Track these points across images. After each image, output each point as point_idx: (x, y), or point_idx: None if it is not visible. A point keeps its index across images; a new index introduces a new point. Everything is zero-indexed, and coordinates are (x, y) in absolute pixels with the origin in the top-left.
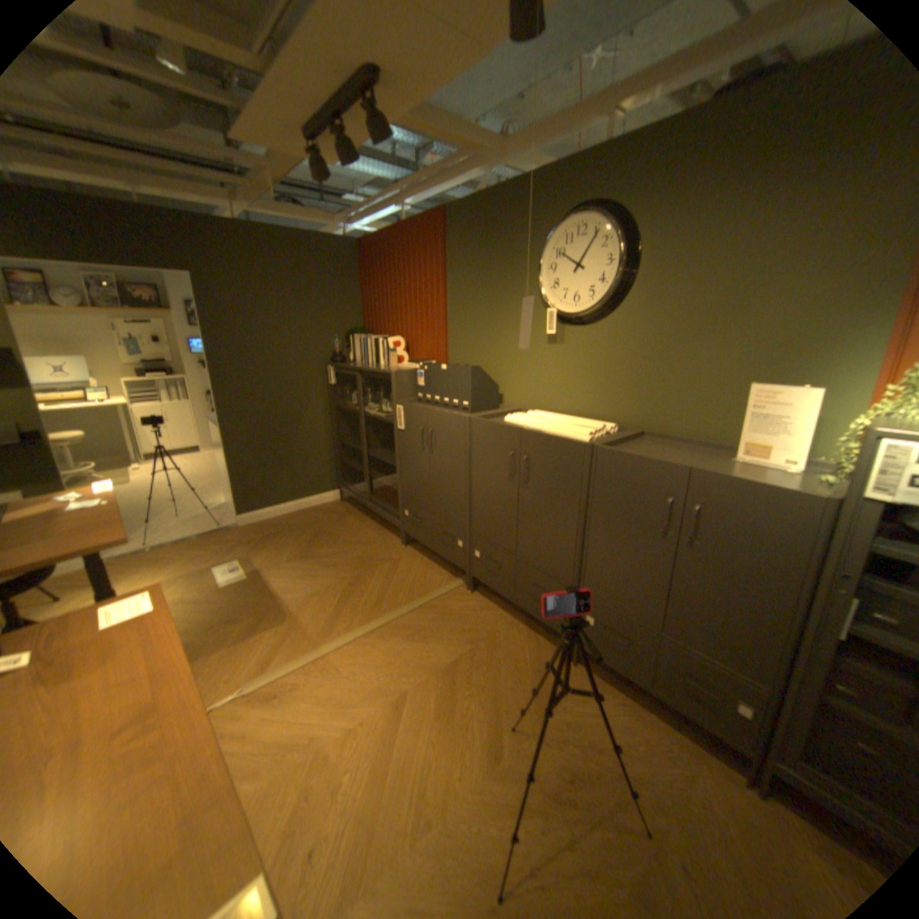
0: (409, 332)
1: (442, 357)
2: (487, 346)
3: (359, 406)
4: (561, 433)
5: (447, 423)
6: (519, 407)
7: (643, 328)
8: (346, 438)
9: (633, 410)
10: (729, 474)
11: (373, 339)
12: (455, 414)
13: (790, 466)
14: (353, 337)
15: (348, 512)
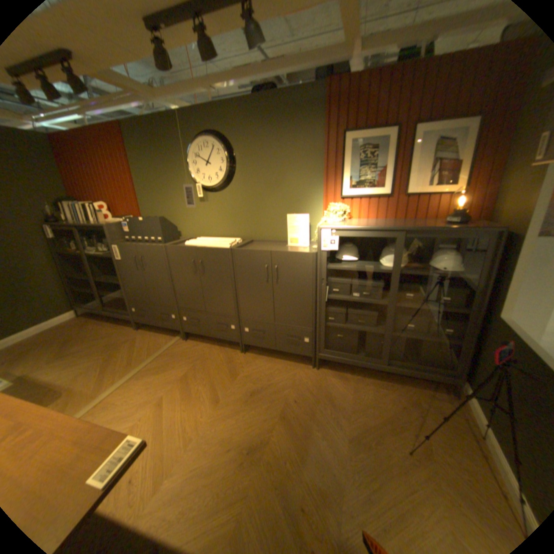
0: (107, 199)
1: (136, 214)
2: (164, 205)
3: (77, 251)
4: (215, 246)
5: (150, 251)
6: (190, 237)
7: (243, 193)
8: (70, 275)
9: (246, 231)
10: (283, 251)
11: (78, 205)
12: (154, 245)
13: (304, 245)
14: (59, 204)
15: (85, 323)
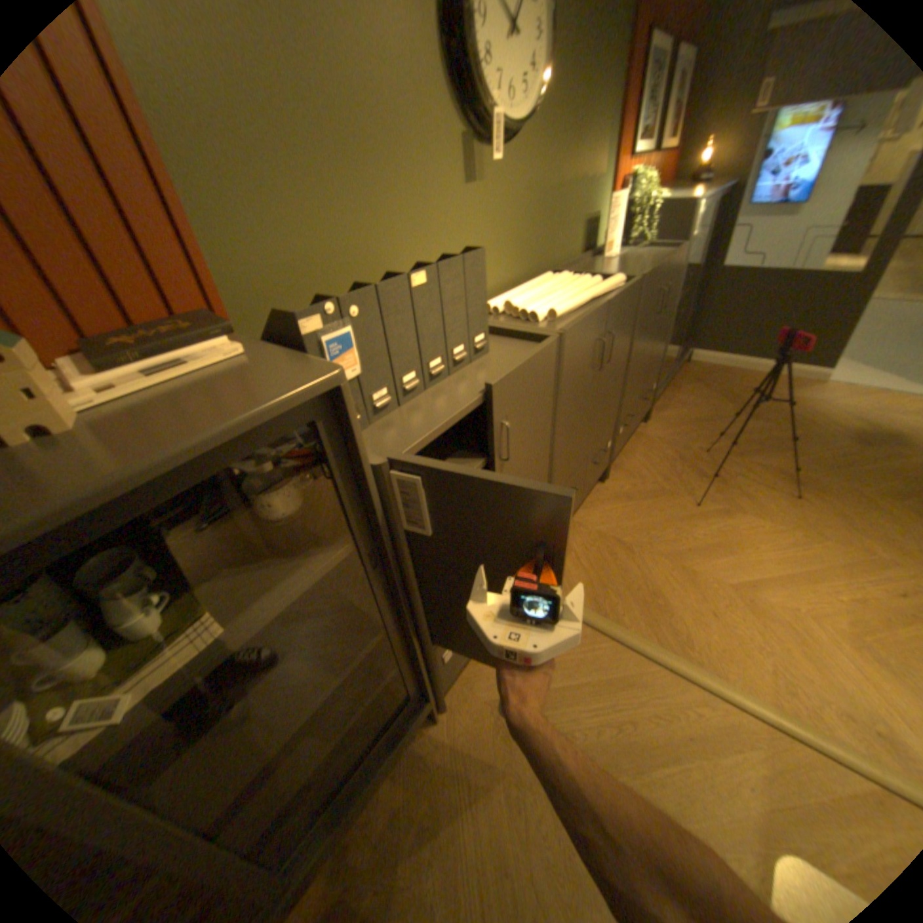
0: None
1: (195, 293)
2: (351, 209)
3: None
4: (608, 287)
5: (529, 379)
6: None
7: (544, 148)
8: None
9: (540, 253)
10: (670, 253)
11: None
12: (537, 349)
13: (617, 250)
14: None
15: None
